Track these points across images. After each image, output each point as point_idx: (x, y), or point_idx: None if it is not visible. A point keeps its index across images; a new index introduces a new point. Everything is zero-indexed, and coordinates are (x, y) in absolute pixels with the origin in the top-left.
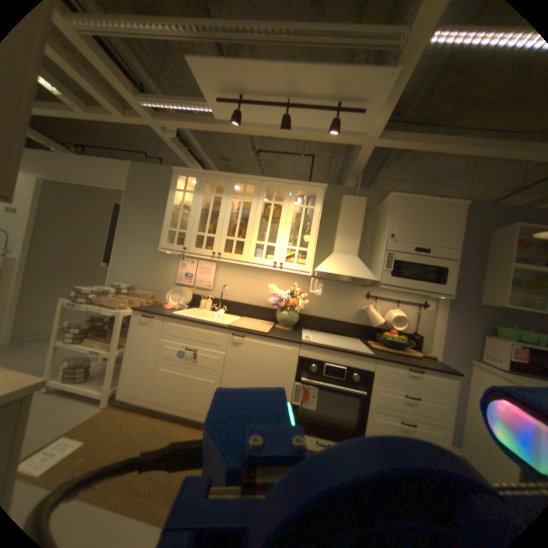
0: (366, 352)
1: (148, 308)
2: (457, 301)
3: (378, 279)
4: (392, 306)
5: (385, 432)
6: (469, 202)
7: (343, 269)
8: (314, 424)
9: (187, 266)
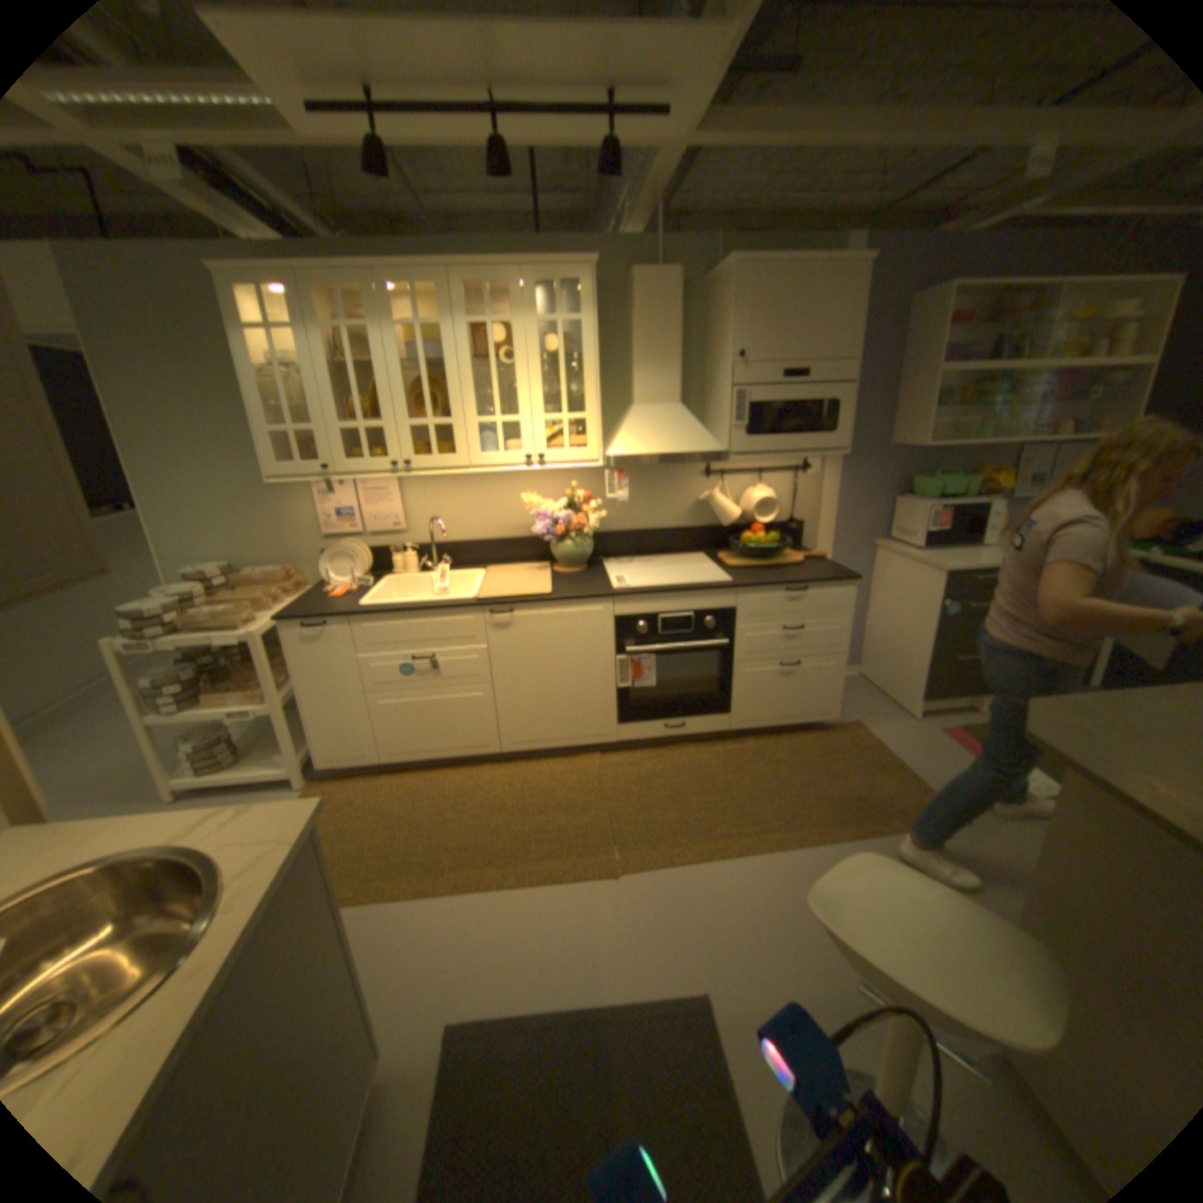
0: (720, 582)
1: (302, 608)
2: (856, 448)
3: (725, 446)
4: (752, 481)
5: (760, 684)
6: (876, 256)
7: (662, 442)
8: (658, 705)
9: (334, 494)
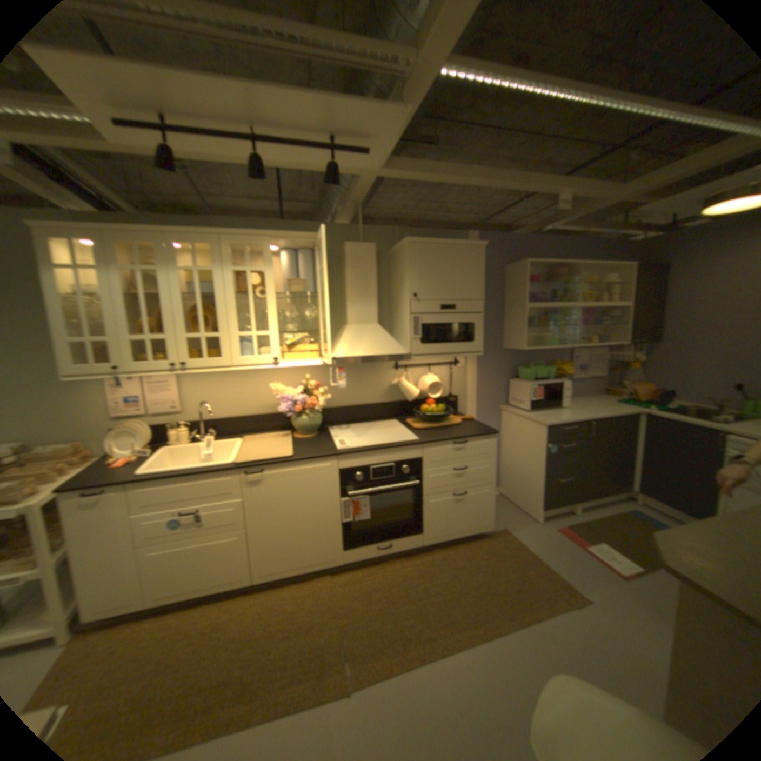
0: (410, 440)
1: (81, 478)
2: (483, 351)
3: (407, 351)
4: (423, 371)
5: (440, 510)
6: (486, 244)
7: (366, 348)
8: (371, 532)
9: (121, 386)
